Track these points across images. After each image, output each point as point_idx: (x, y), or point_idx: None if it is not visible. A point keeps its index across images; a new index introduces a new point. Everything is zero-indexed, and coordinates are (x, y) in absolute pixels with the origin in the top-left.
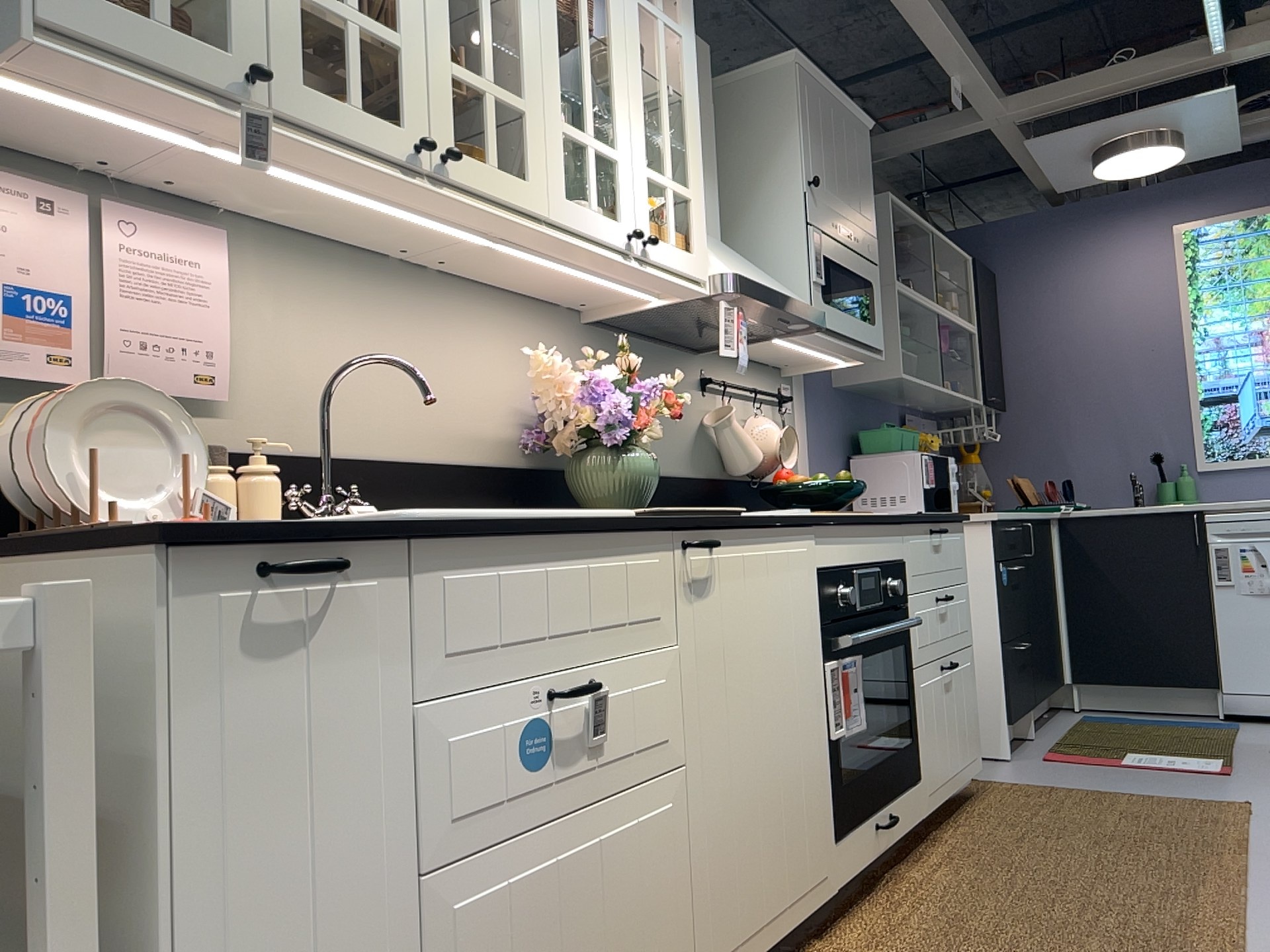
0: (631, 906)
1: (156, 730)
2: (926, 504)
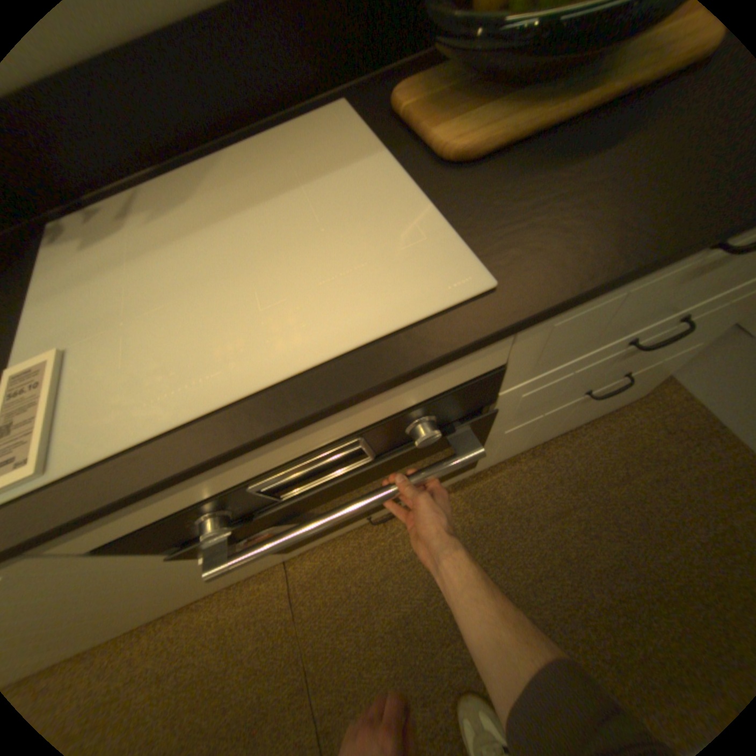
0: None
1: None
2: None
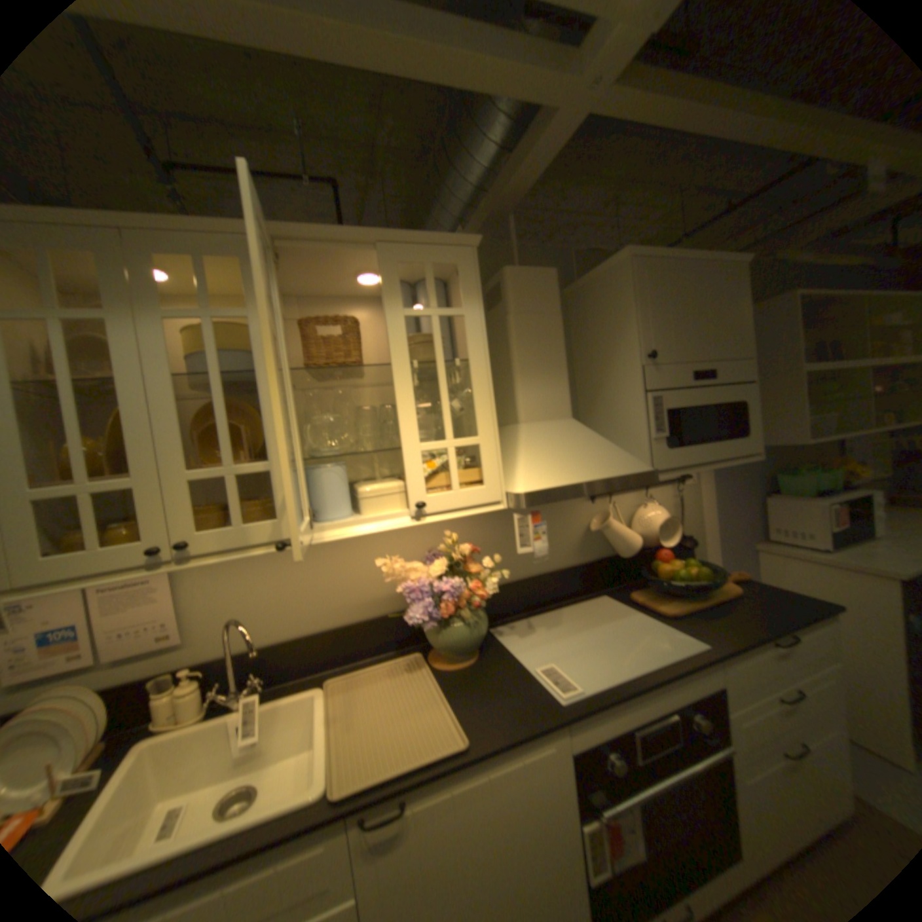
0: None
1: None
2: (834, 544)
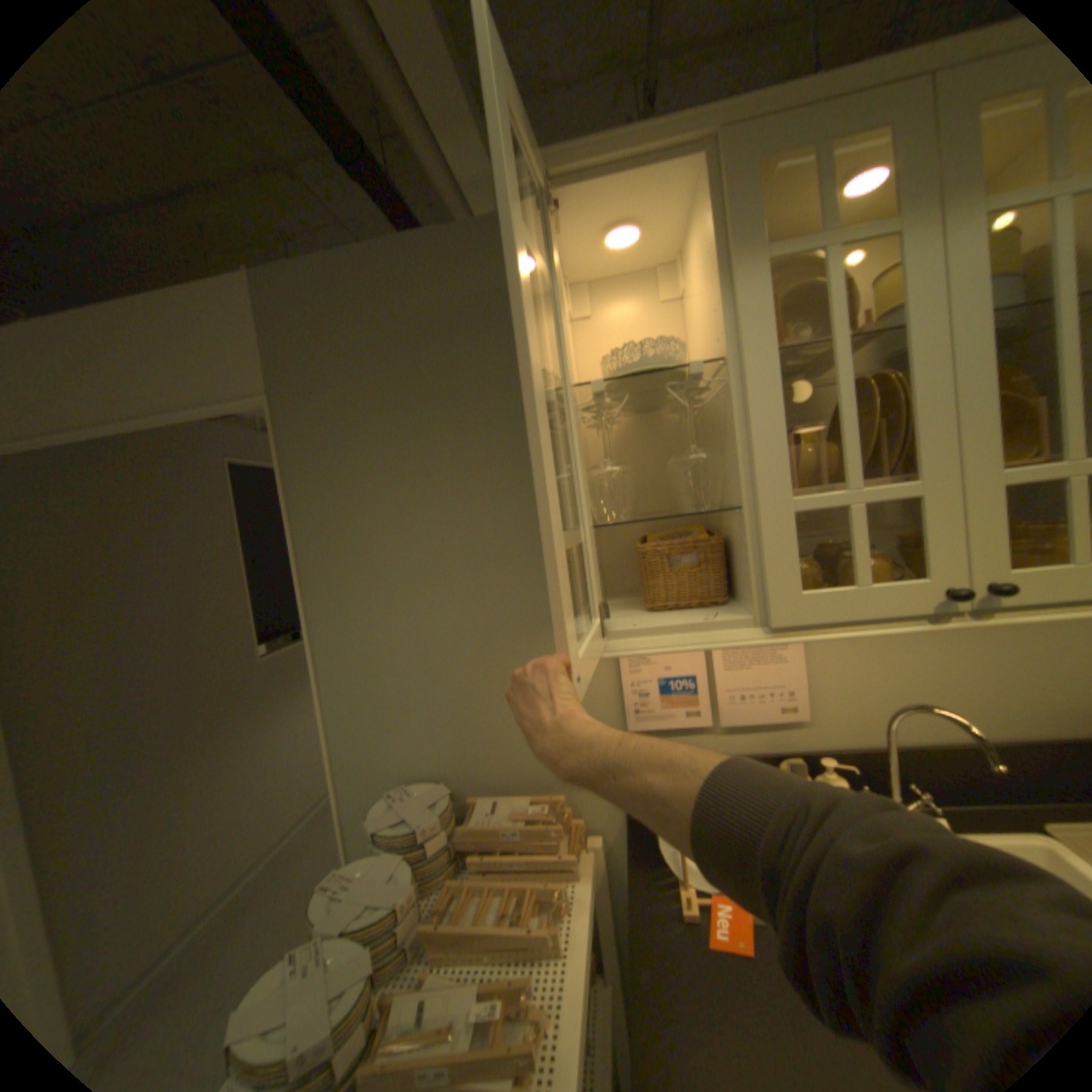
0: None
1: None
2: None
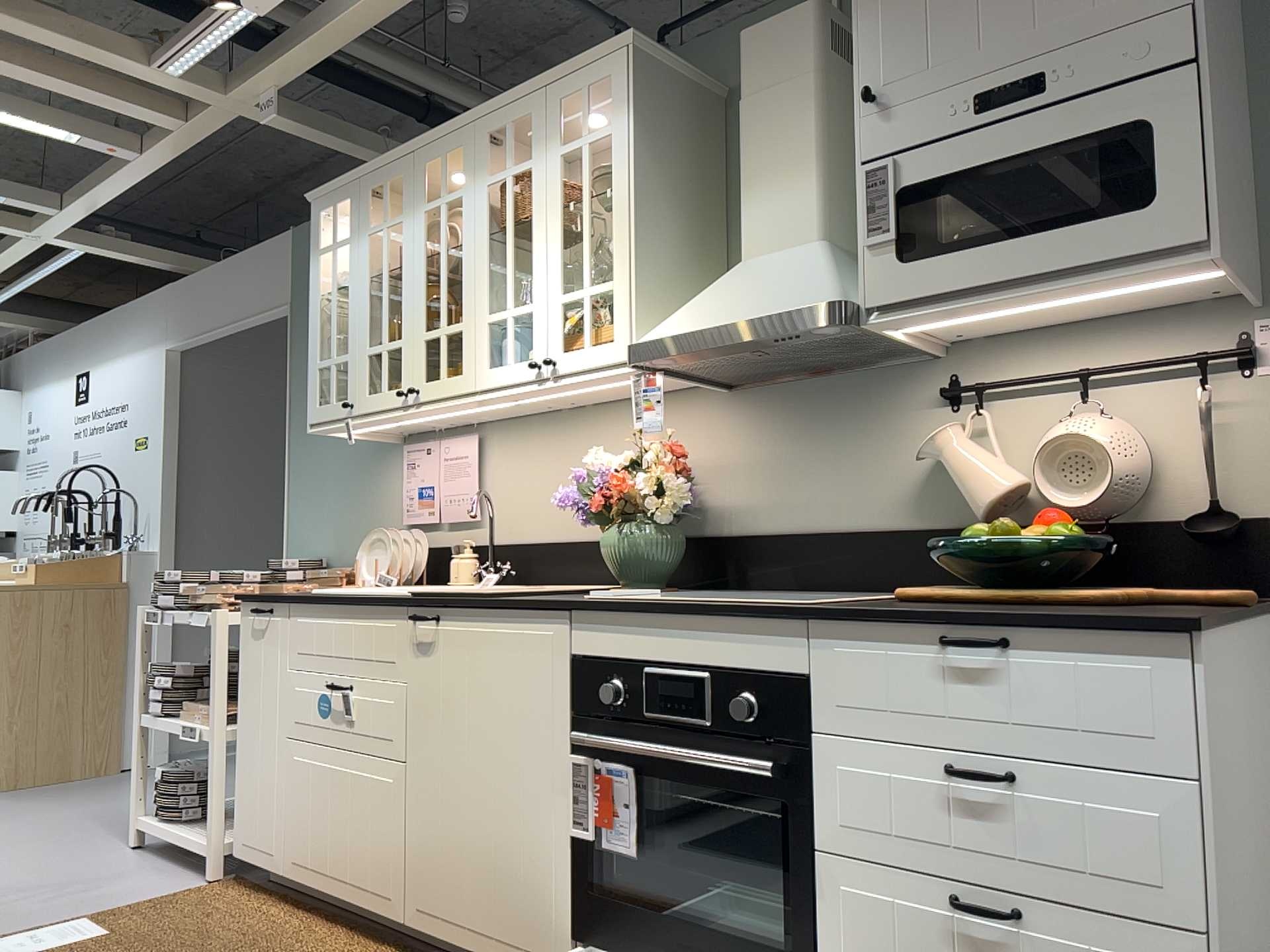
0: (364, 820)
1: (241, 654)
2: None
